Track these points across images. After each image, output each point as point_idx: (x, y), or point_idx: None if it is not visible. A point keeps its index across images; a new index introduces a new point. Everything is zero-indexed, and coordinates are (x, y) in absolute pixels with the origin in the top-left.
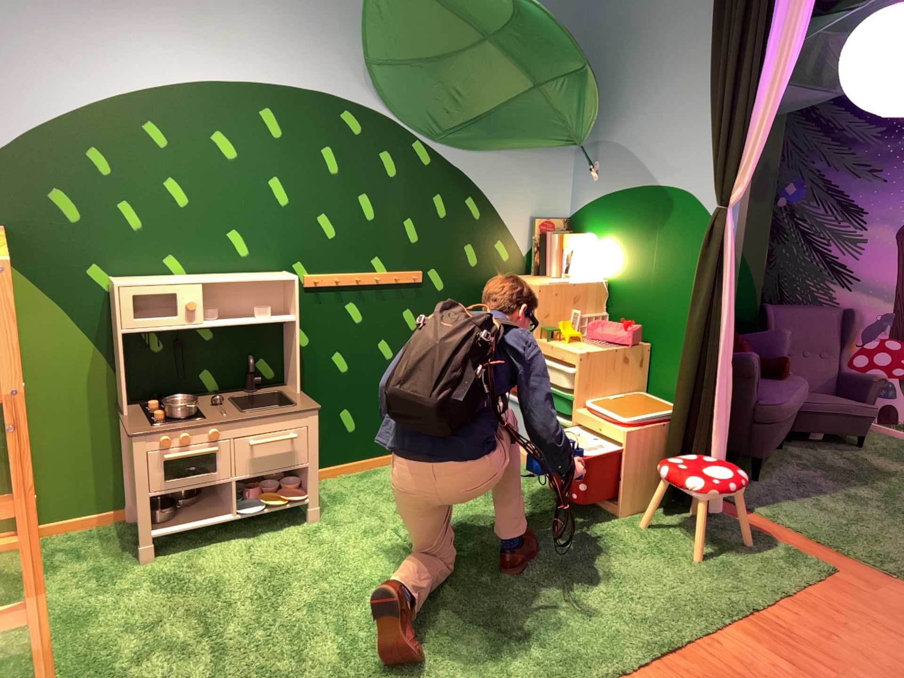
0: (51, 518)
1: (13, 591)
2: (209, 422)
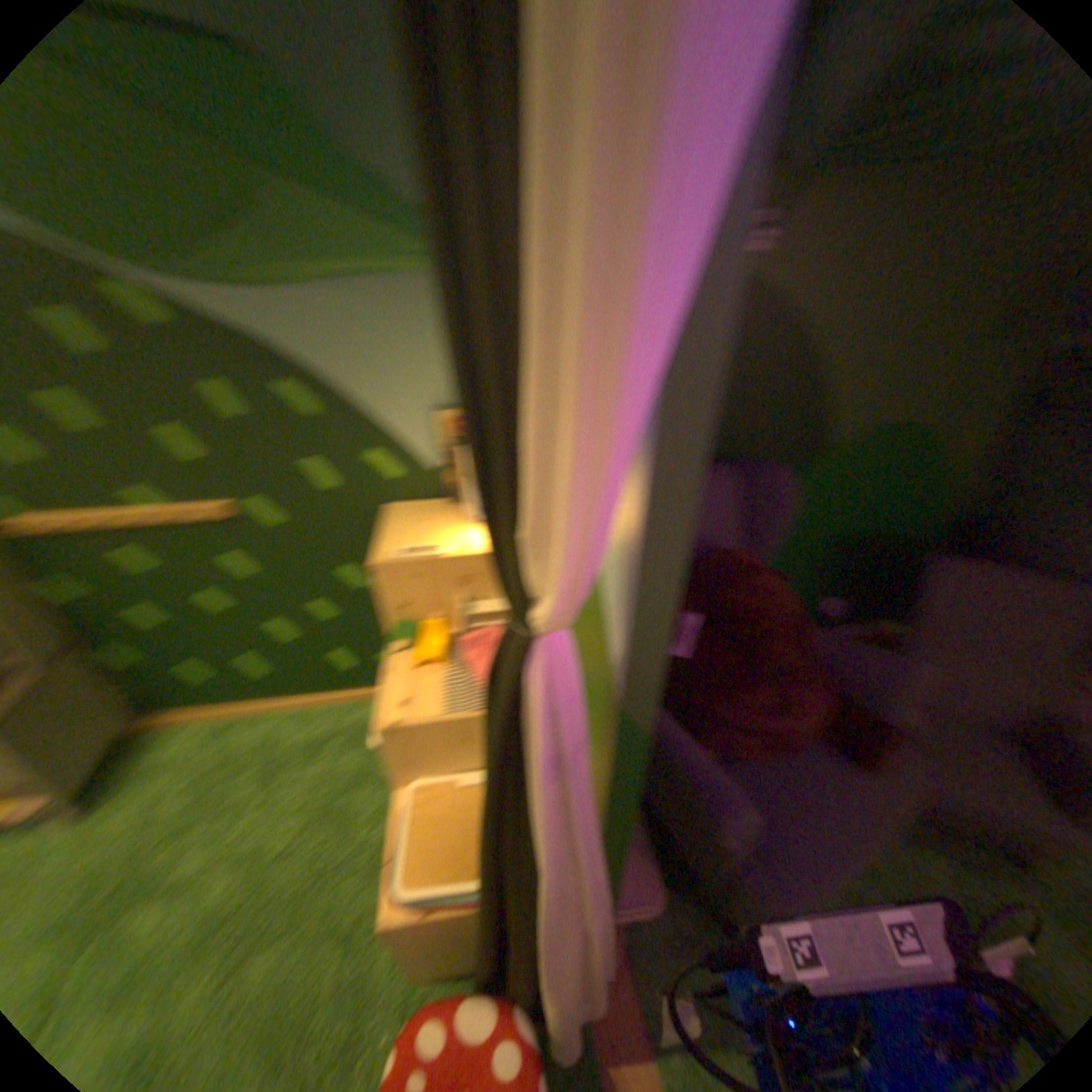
0: None
1: None
2: None
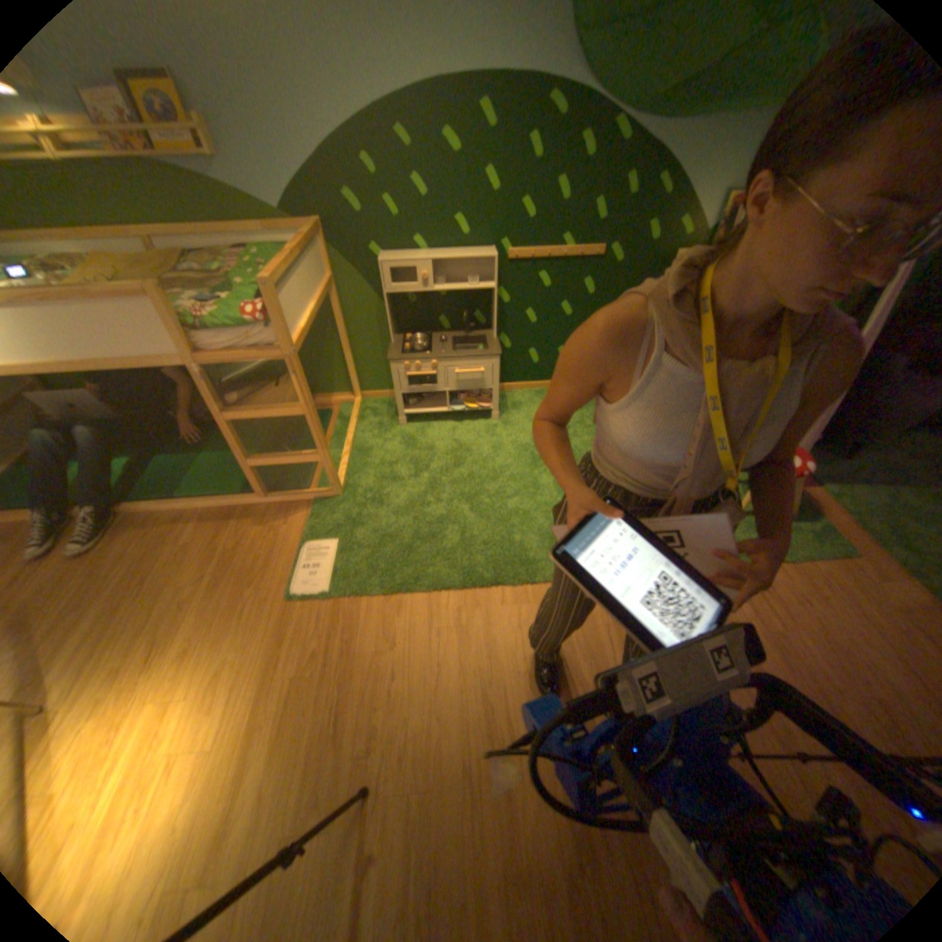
0: (362, 392)
1: (337, 430)
2: (427, 358)
